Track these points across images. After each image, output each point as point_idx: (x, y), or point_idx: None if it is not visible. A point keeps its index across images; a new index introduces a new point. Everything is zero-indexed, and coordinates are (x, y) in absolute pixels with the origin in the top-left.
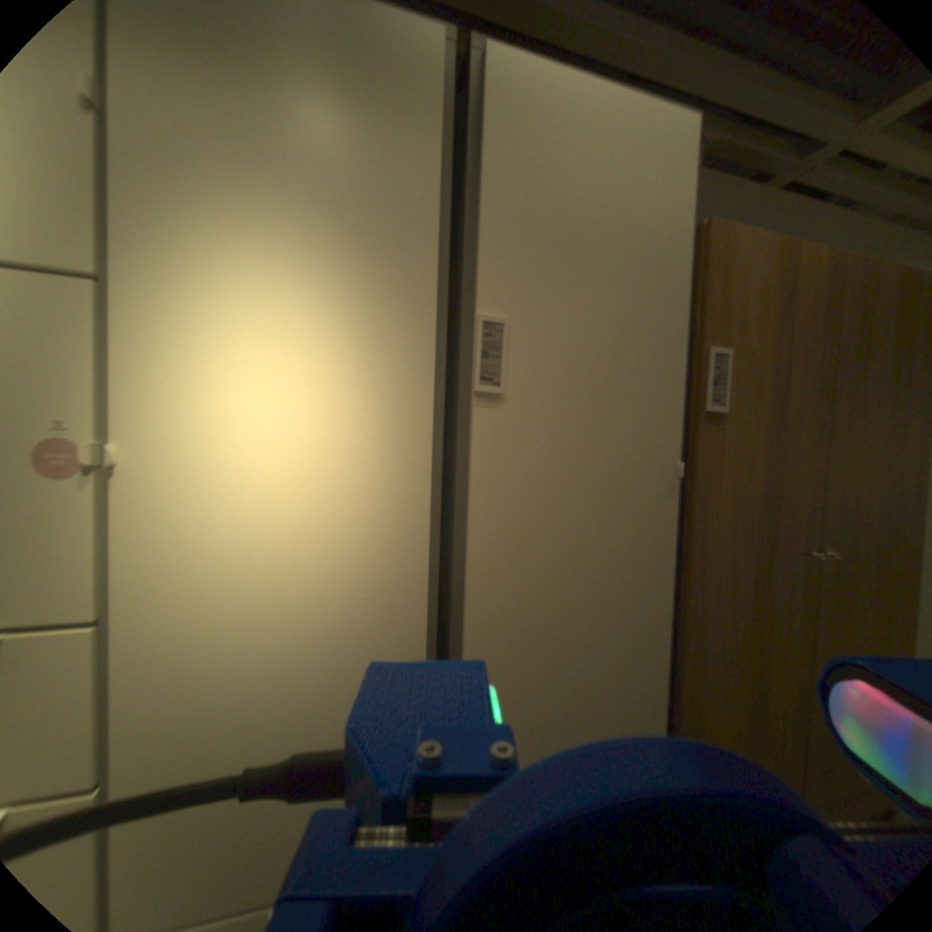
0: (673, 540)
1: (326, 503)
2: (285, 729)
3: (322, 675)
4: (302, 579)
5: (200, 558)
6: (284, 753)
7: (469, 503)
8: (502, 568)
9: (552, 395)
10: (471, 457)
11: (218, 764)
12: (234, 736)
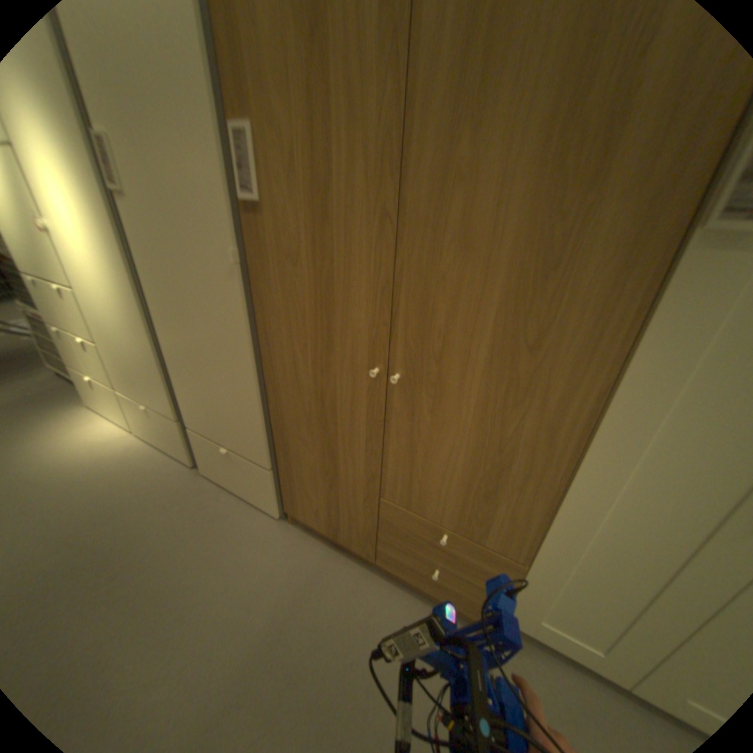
0: (243, 311)
1: (93, 249)
2: (121, 343)
3: (121, 327)
4: (101, 284)
5: (76, 267)
6: (124, 353)
7: (135, 258)
8: (158, 300)
9: (143, 185)
10: (126, 230)
11: (111, 347)
12: (111, 339)
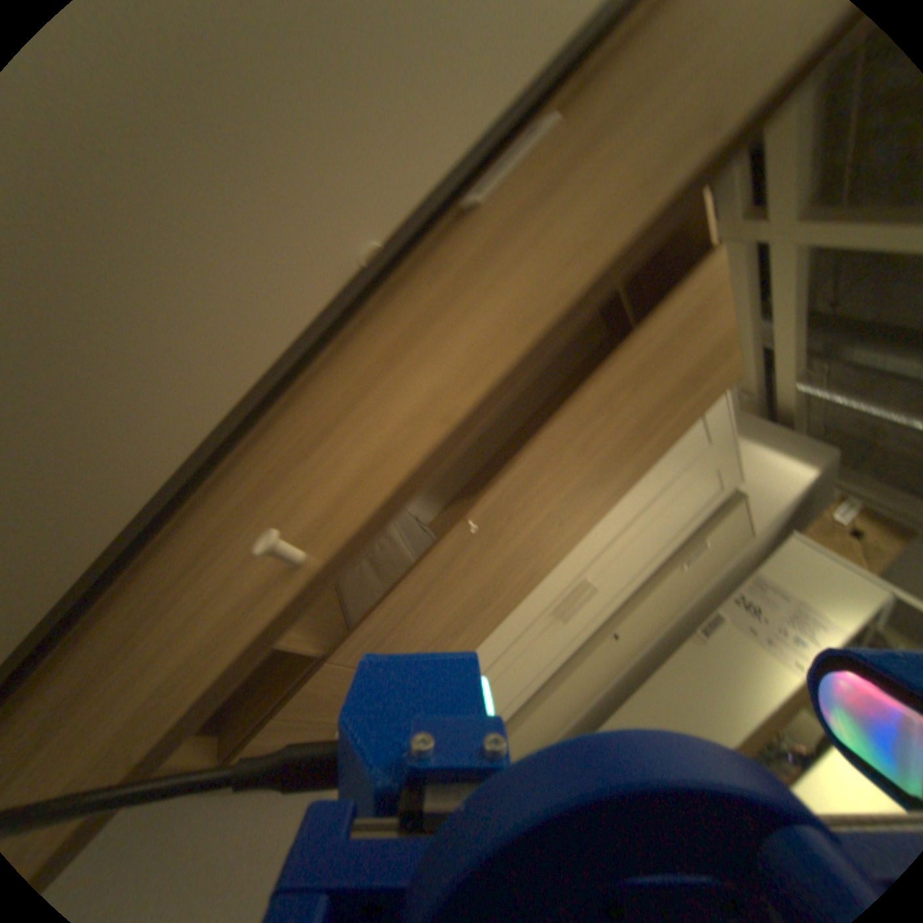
0: (289, 348)
1: None
2: None
3: None
4: None
5: None
6: None
7: None
8: None
9: None
10: None
11: None
12: None
